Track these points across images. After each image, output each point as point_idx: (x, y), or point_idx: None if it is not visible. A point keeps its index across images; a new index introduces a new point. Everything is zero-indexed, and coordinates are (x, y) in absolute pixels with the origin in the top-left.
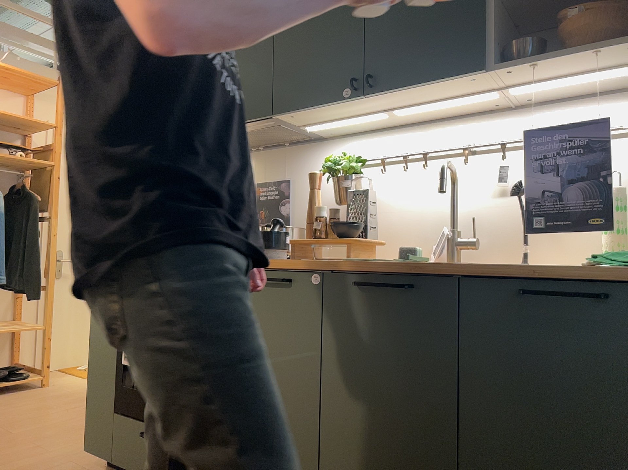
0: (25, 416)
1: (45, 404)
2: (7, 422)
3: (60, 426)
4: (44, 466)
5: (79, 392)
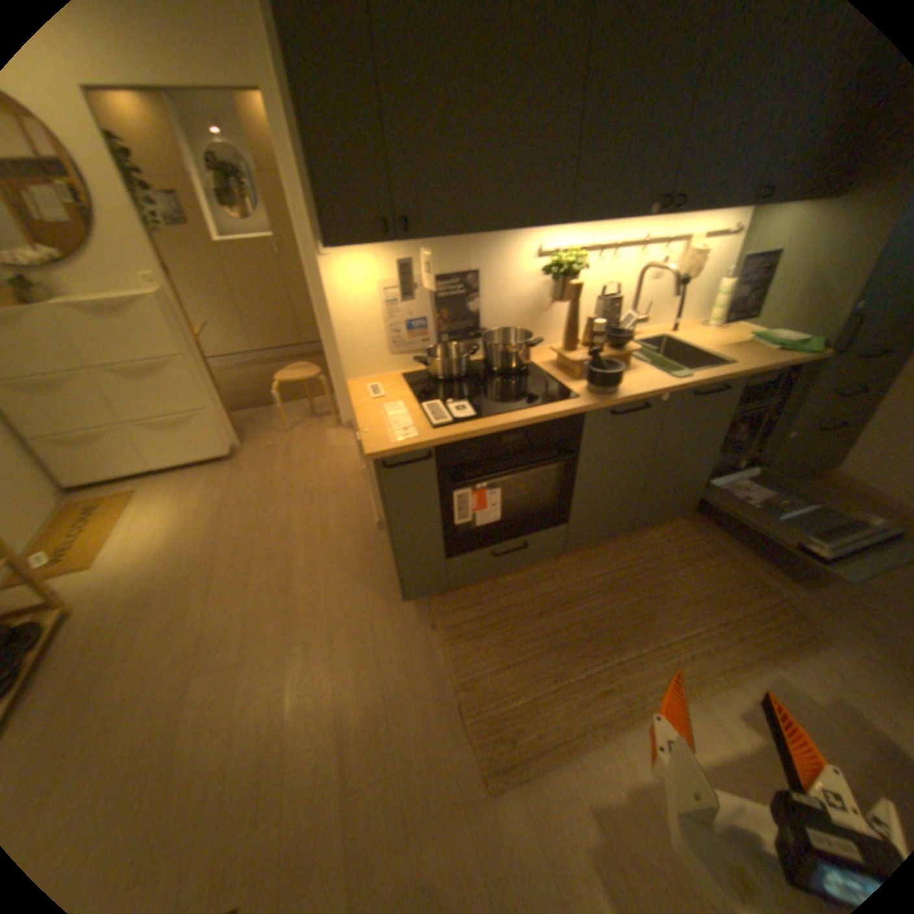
0: (184, 644)
1: (155, 620)
2: (186, 665)
3: (260, 615)
4: (363, 641)
5: (150, 581)
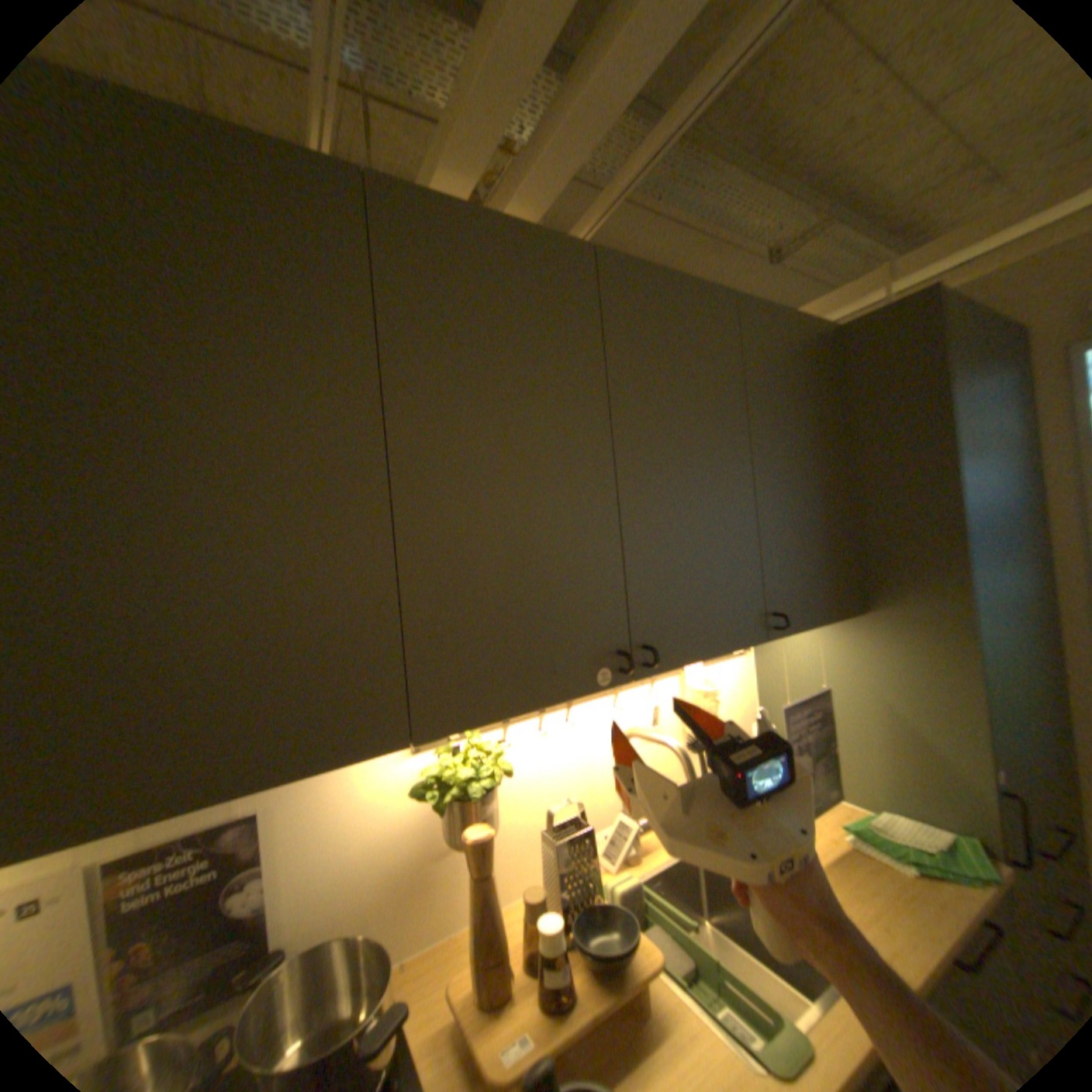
0: None
1: None
2: None
3: None
4: None
5: None
